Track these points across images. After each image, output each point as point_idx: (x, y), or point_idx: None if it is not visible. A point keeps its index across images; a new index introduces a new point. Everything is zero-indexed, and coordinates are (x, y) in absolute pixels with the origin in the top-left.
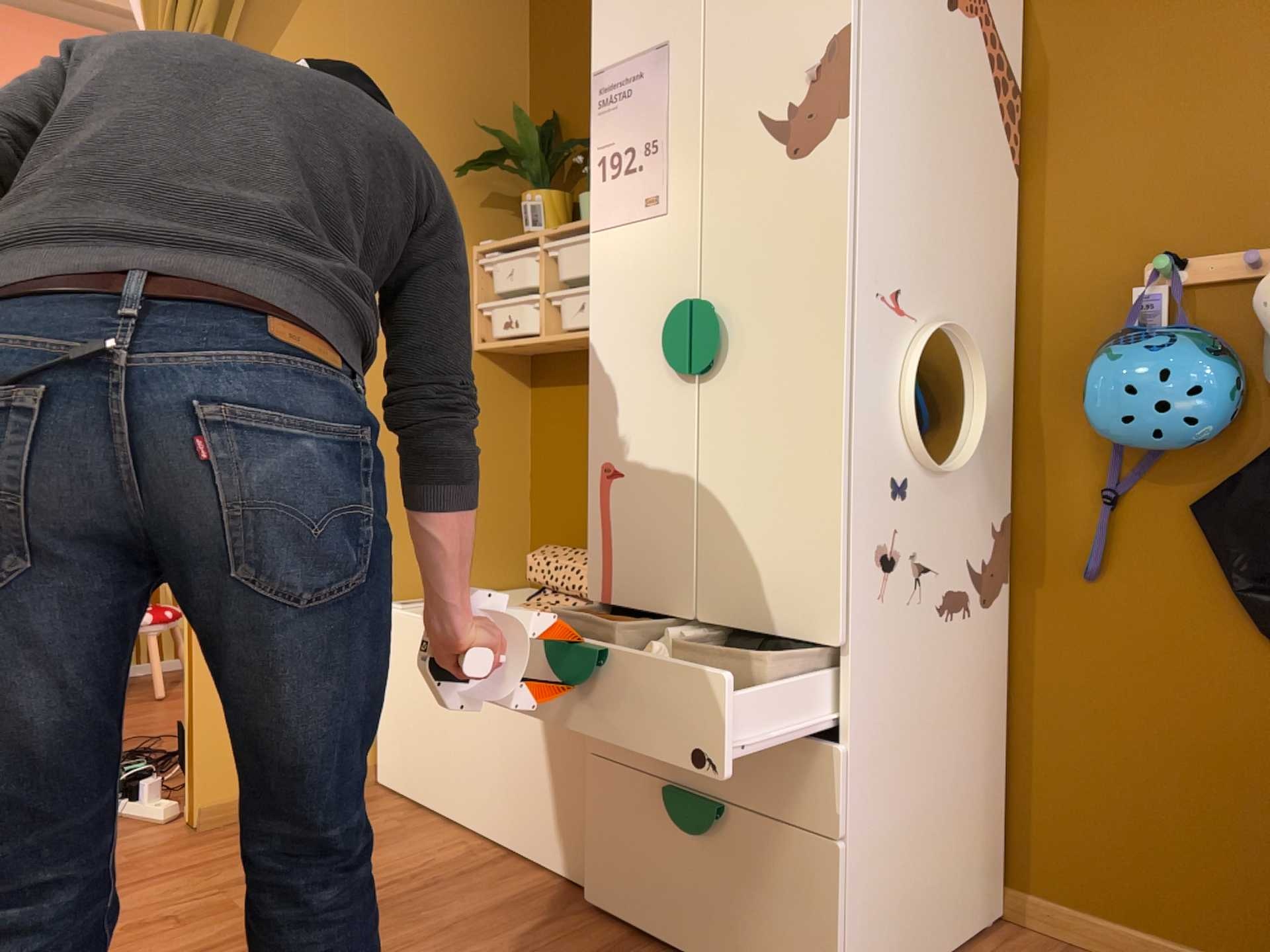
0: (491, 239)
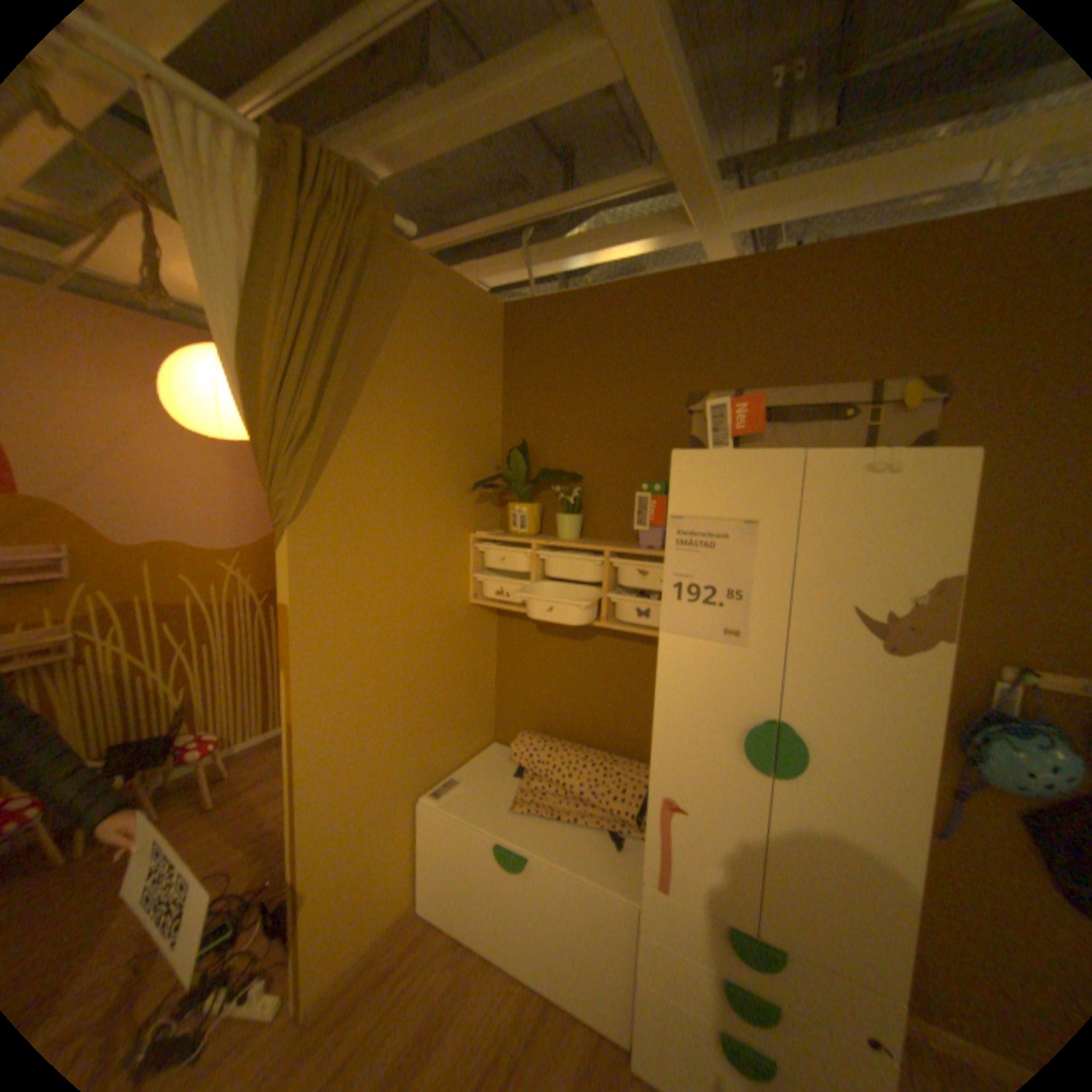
0: (479, 525)
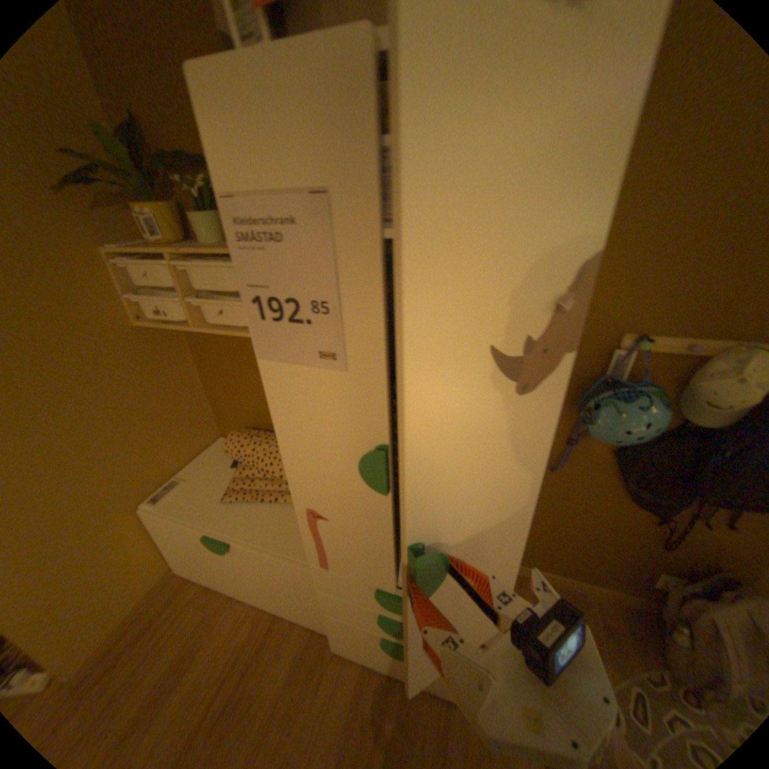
0: (111, 236)
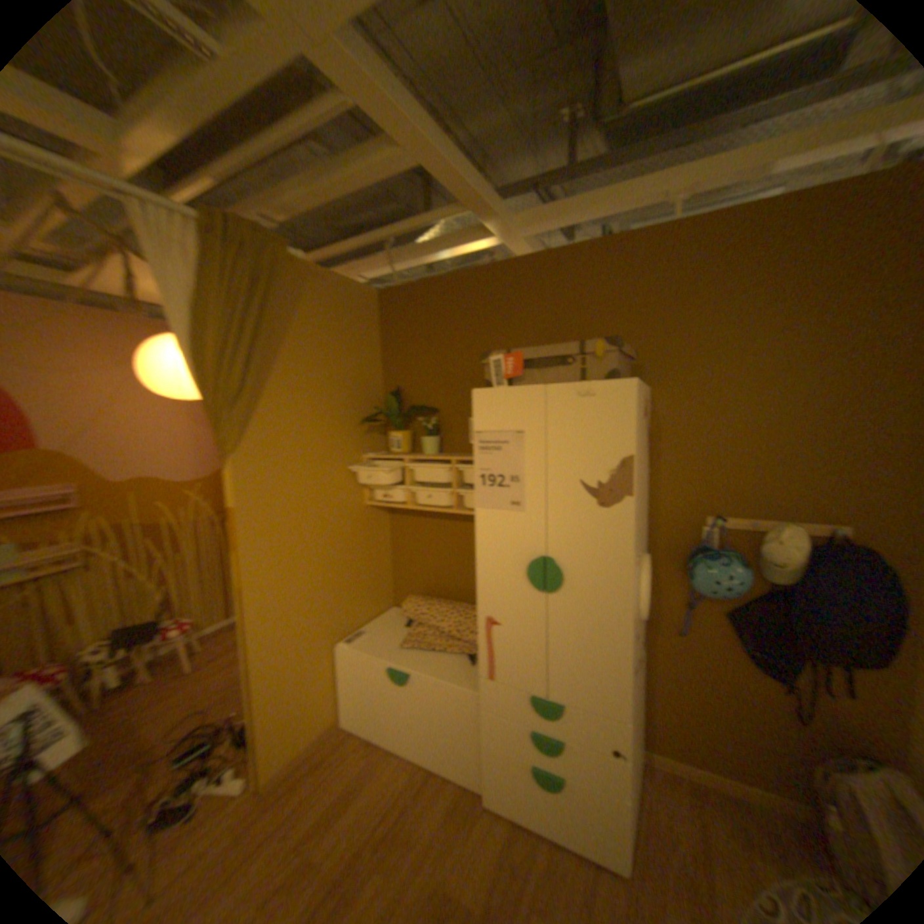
0: (368, 449)
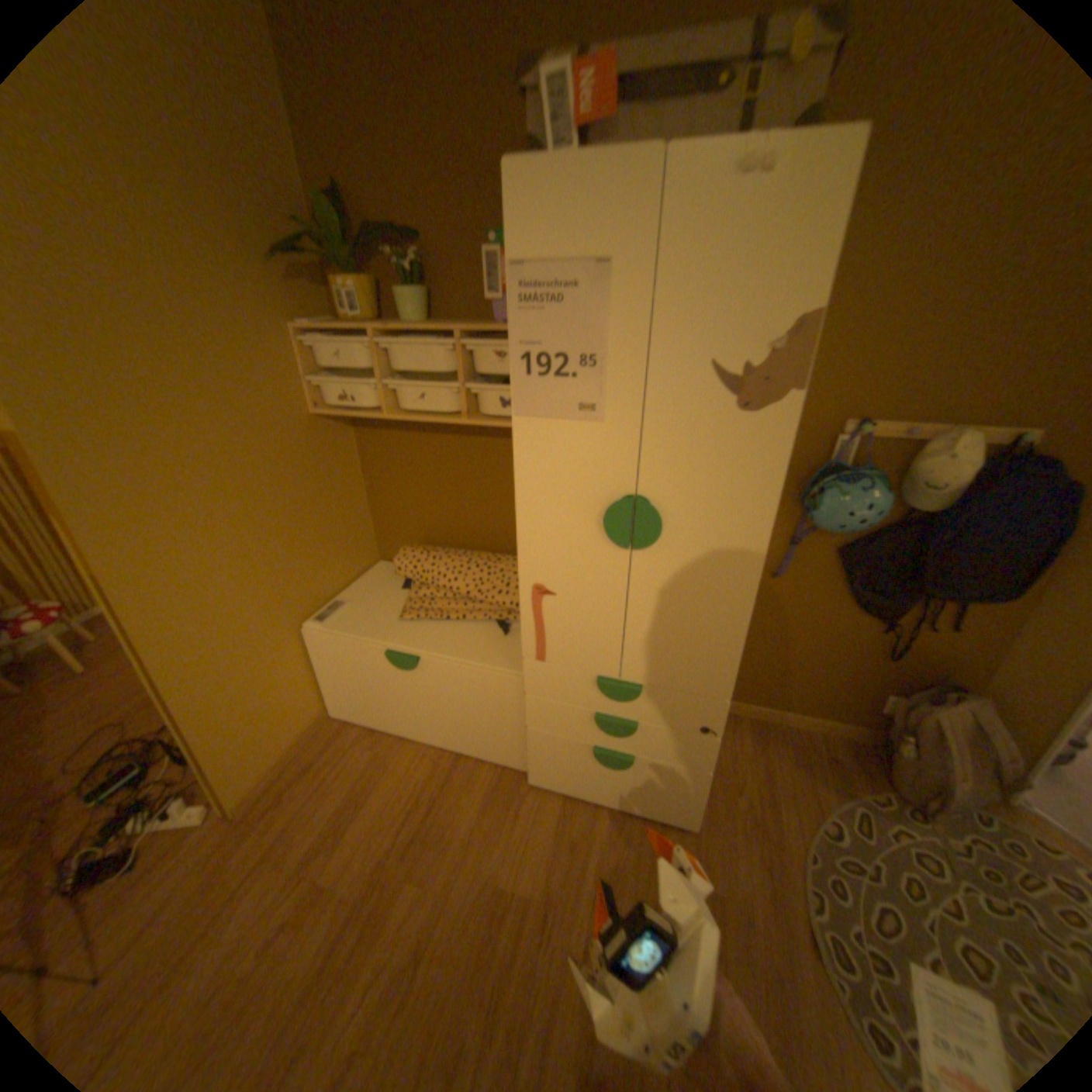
0: (298, 311)
